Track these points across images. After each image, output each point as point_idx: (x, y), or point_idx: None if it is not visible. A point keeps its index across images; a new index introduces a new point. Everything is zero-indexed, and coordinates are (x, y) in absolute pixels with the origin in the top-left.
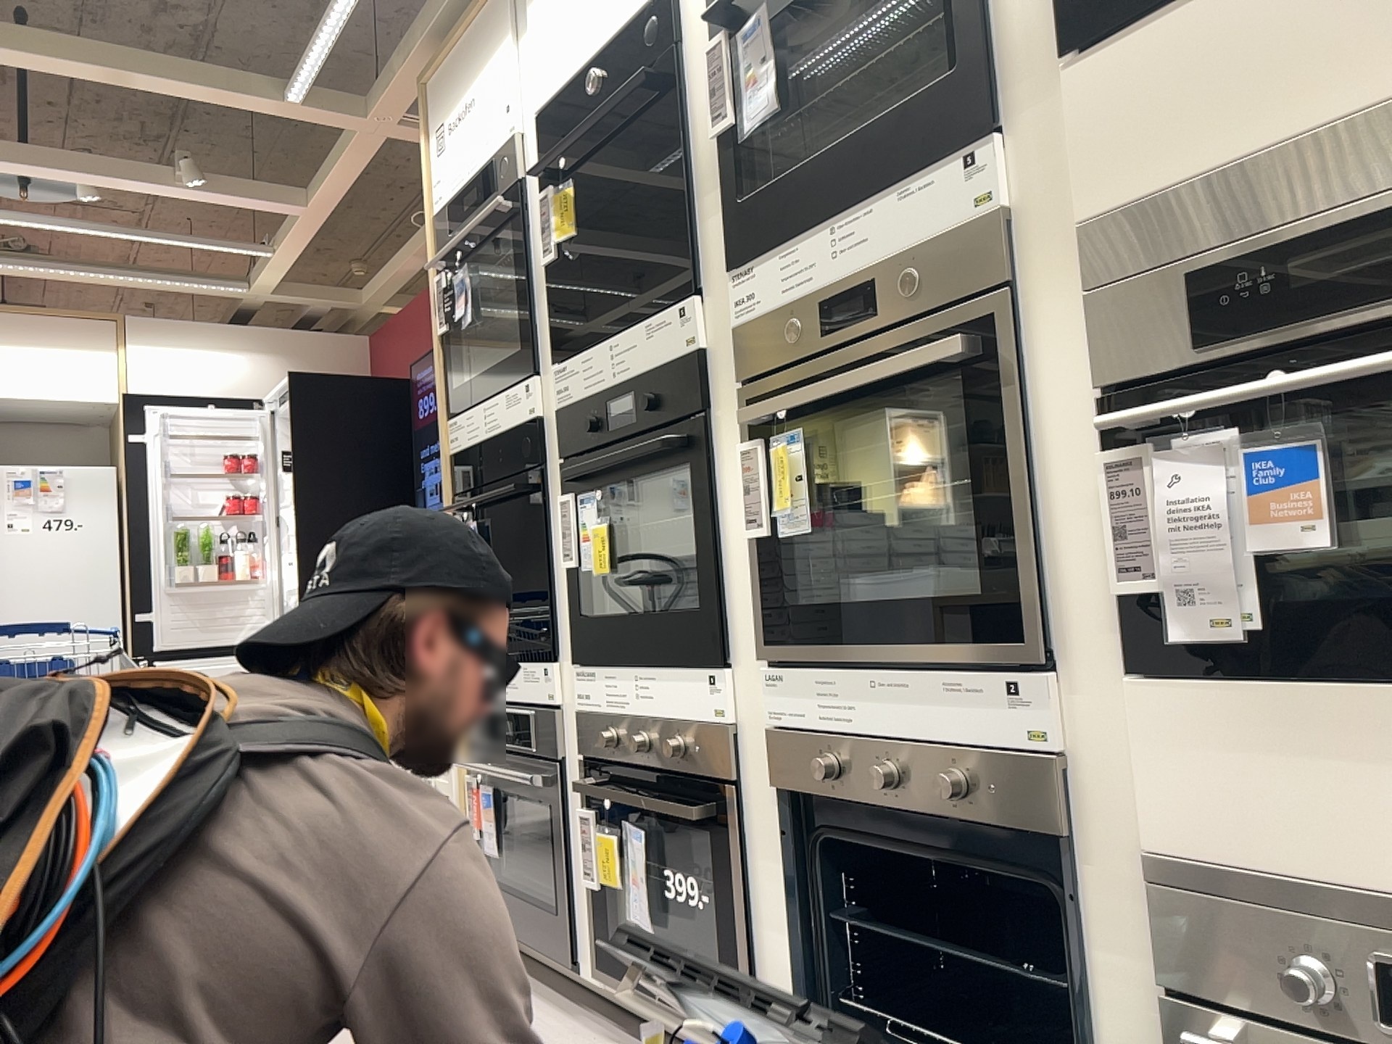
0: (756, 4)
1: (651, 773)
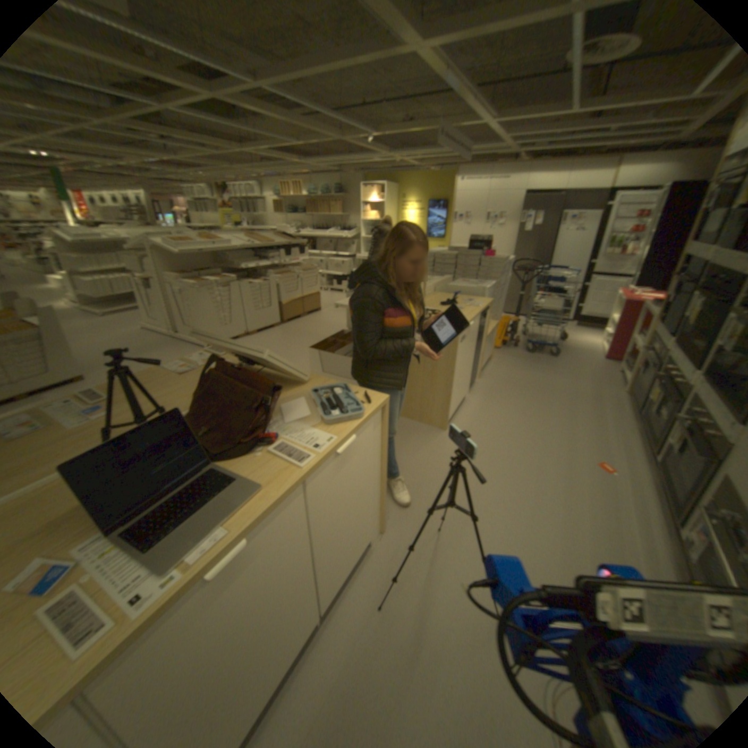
0: None
1: (674, 384)
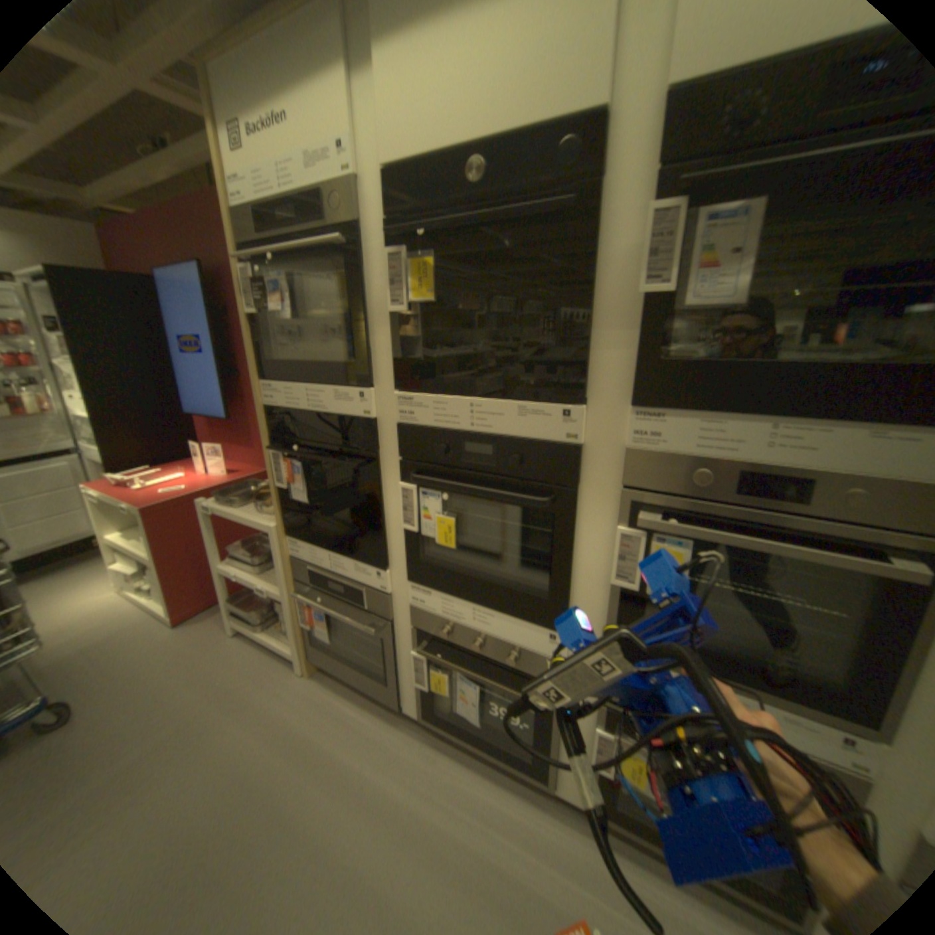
0: (742, 186)
1: (481, 656)
